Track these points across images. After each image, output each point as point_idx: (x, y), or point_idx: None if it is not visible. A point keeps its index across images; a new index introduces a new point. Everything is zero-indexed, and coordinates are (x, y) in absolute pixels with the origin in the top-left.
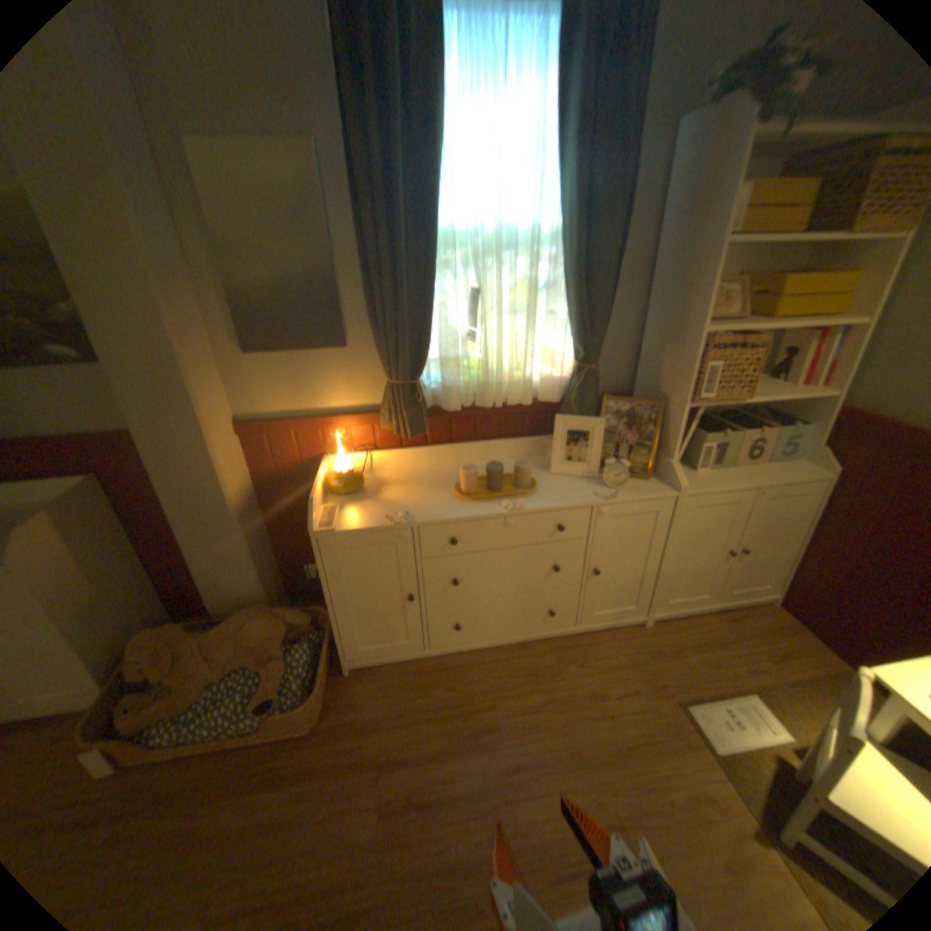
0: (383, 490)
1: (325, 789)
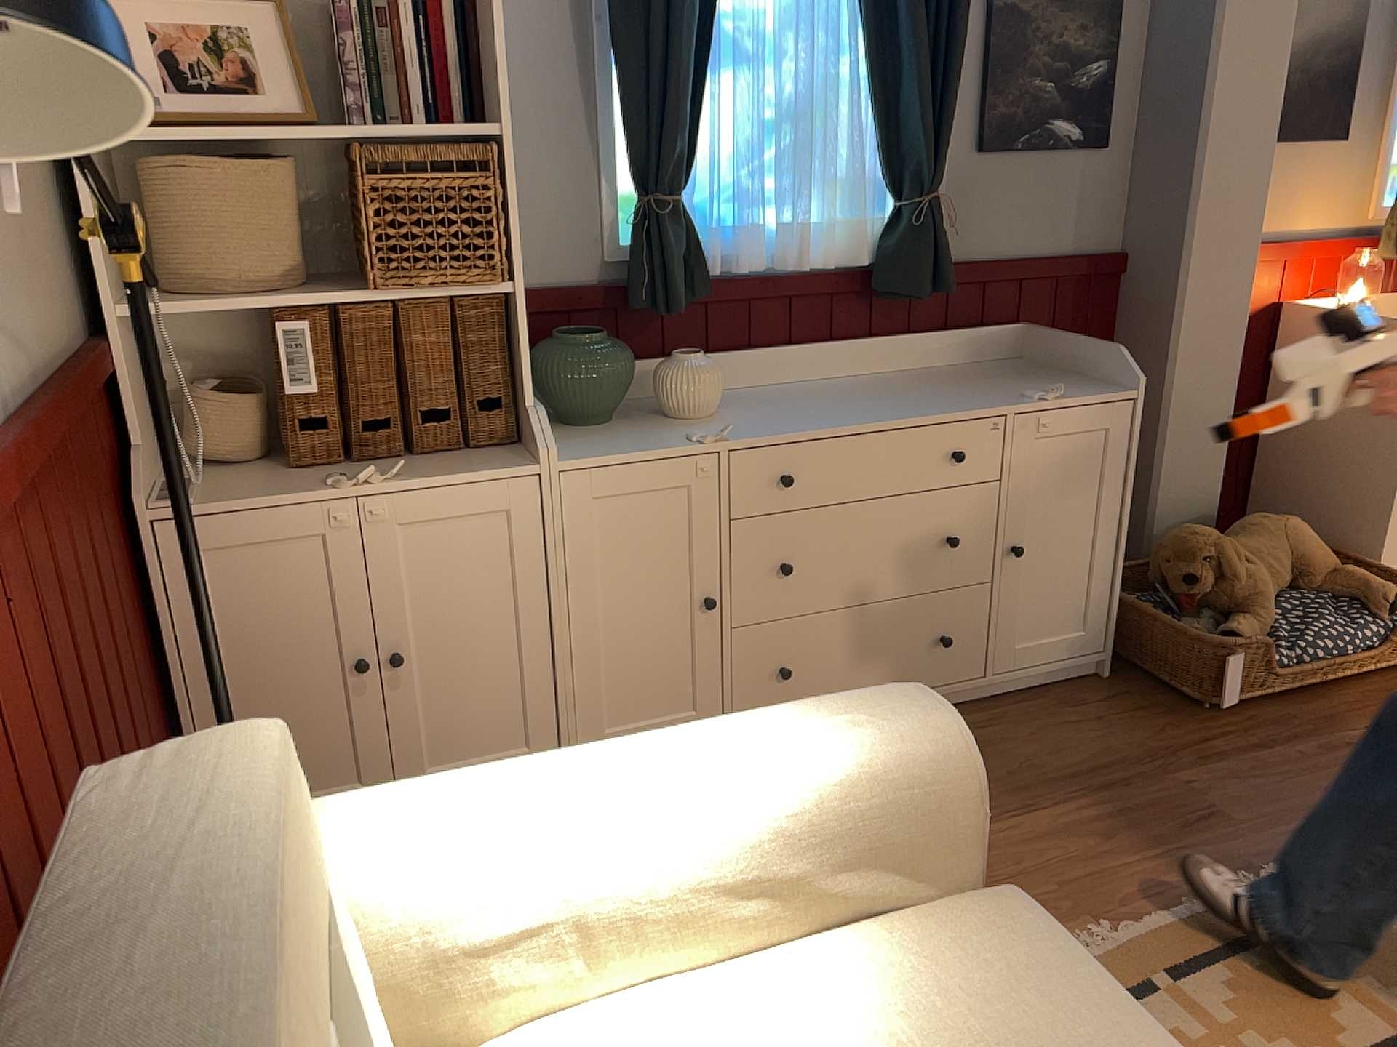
0: None
1: None
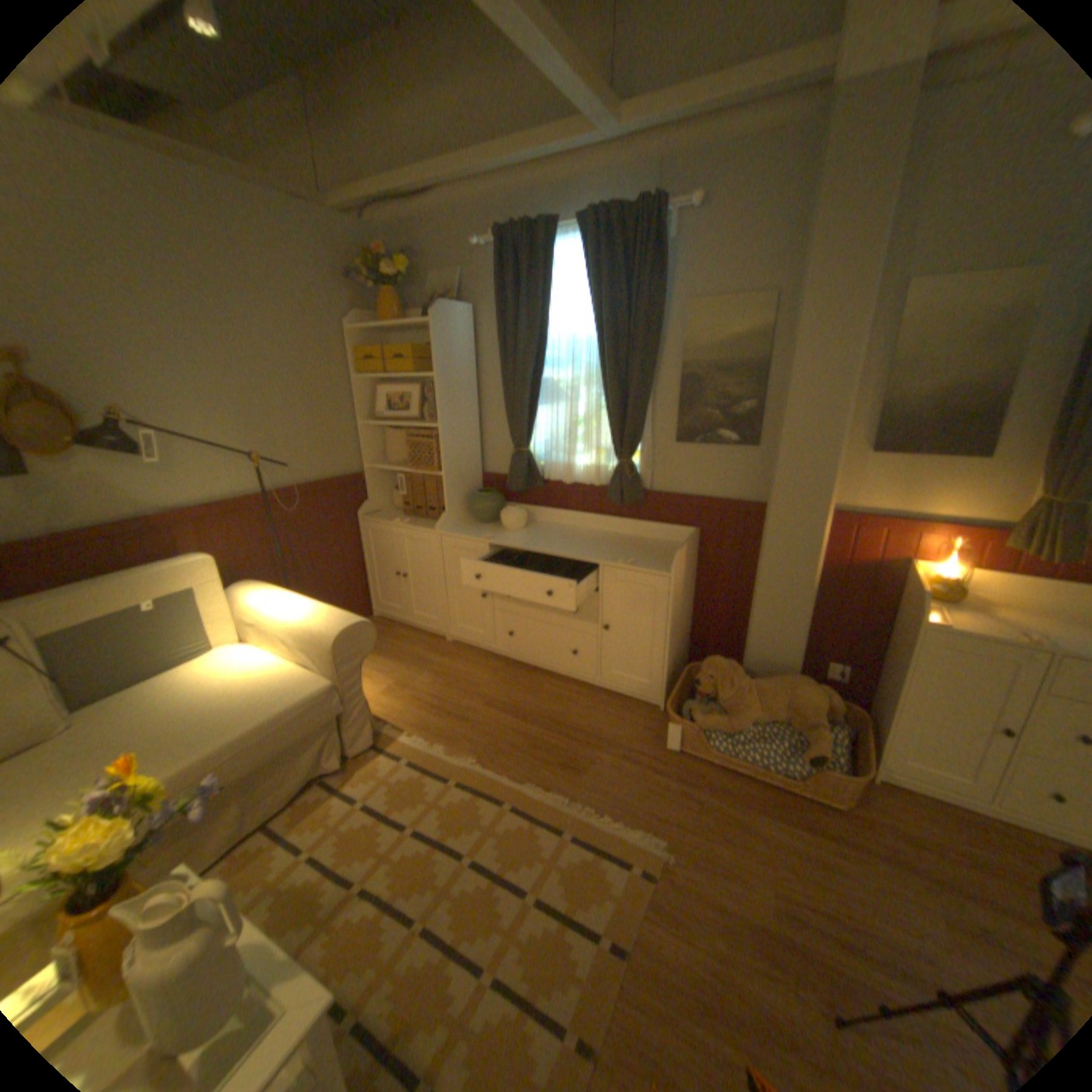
0: (994, 609)
1: (875, 866)
